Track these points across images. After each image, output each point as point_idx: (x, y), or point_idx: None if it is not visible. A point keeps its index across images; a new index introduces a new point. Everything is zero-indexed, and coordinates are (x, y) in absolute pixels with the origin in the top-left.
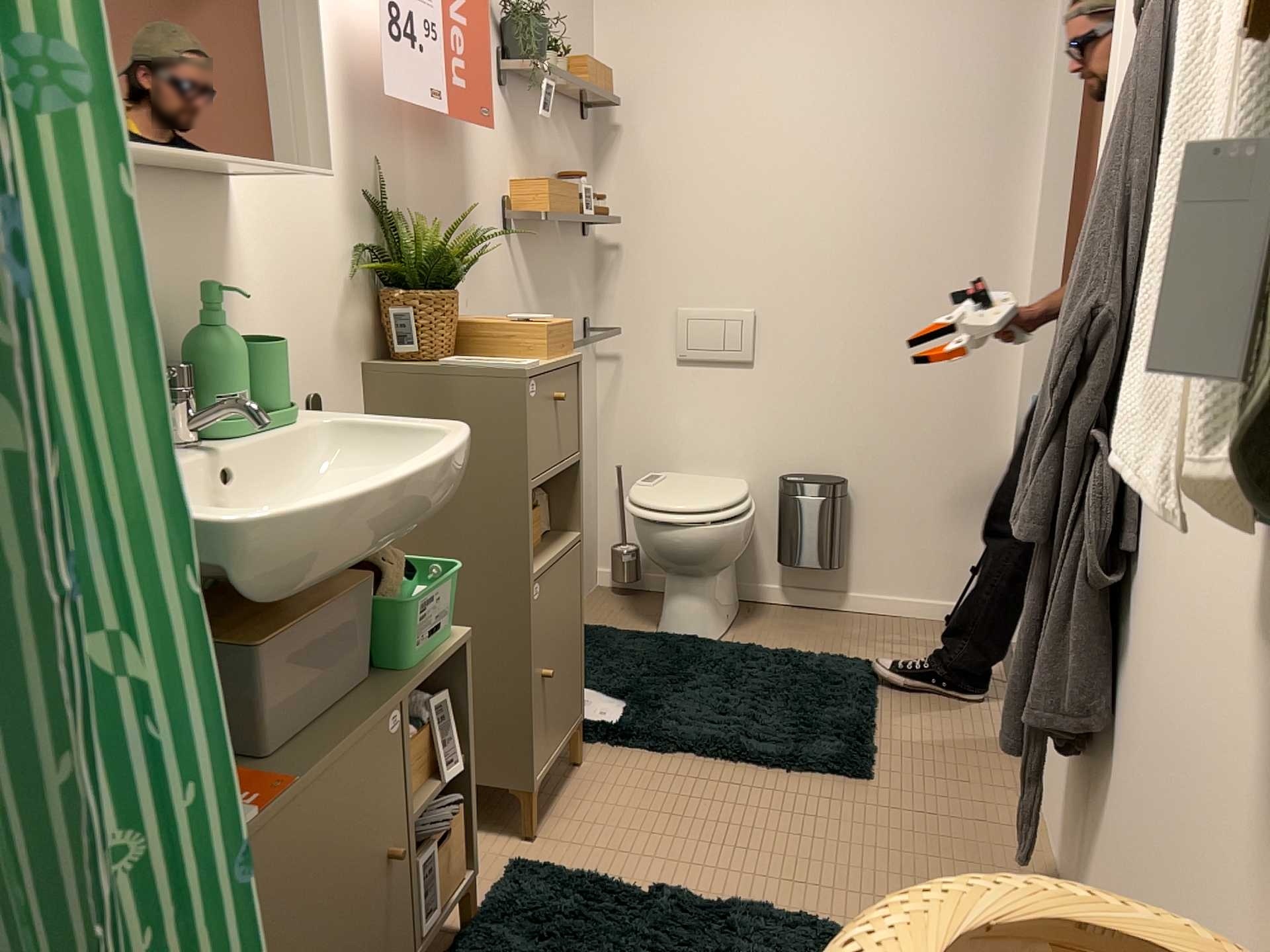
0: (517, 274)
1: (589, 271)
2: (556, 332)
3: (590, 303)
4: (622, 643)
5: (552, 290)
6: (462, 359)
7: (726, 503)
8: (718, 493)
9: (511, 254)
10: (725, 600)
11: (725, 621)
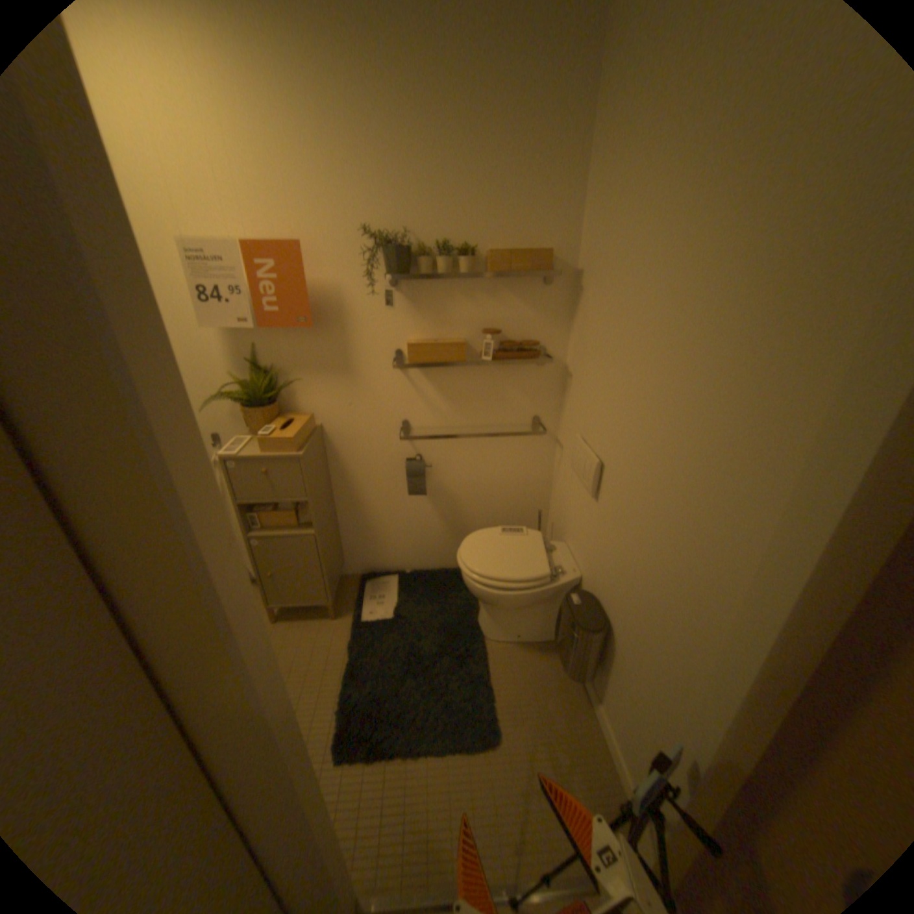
0: (412, 388)
1: (546, 384)
2: (268, 441)
3: (544, 405)
4: (455, 596)
5: (471, 397)
6: (251, 438)
7: (486, 573)
8: (506, 564)
9: (404, 378)
10: (516, 625)
11: (508, 635)
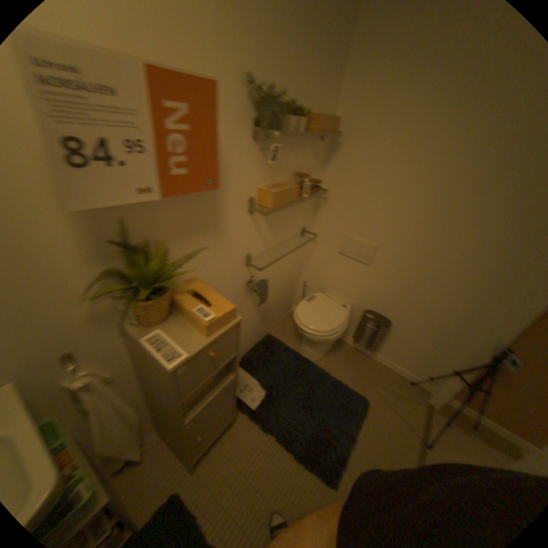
0: (256, 227)
1: (311, 206)
2: (215, 322)
3: (308, 219)
4: (280, 353)
5: (282, 224)
6: (160, 330)
7: (331, 329)
8: (332, 318)
9: (253, 220)
10: (326, 347)
11: (323, 354)
